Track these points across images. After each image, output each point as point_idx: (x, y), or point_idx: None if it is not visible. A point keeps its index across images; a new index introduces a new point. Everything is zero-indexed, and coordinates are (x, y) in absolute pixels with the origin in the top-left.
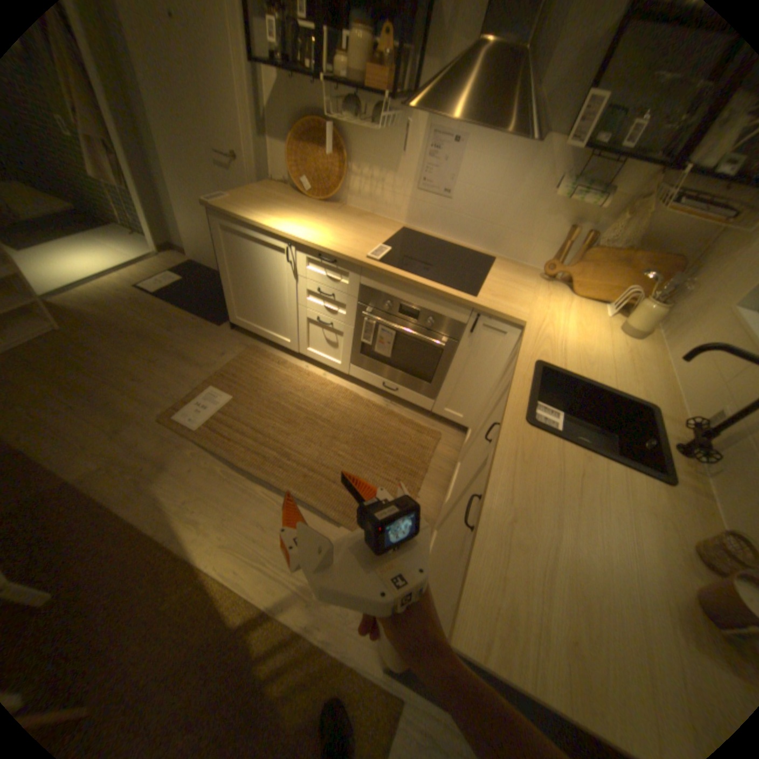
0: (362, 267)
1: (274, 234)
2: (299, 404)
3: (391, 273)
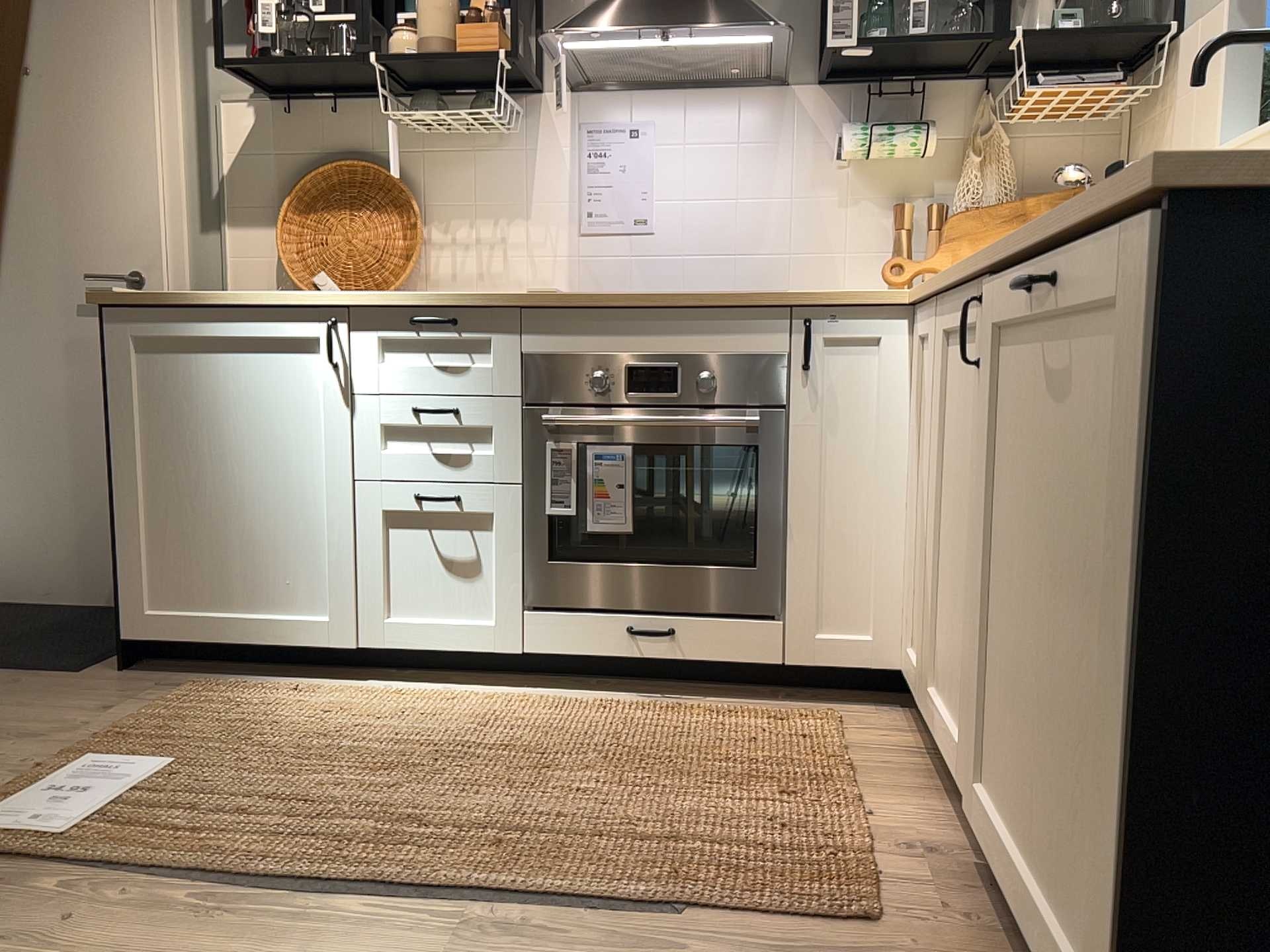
0: (524, 305)
1: (293, 307)
2: (403, 739)
3: (594, 293)
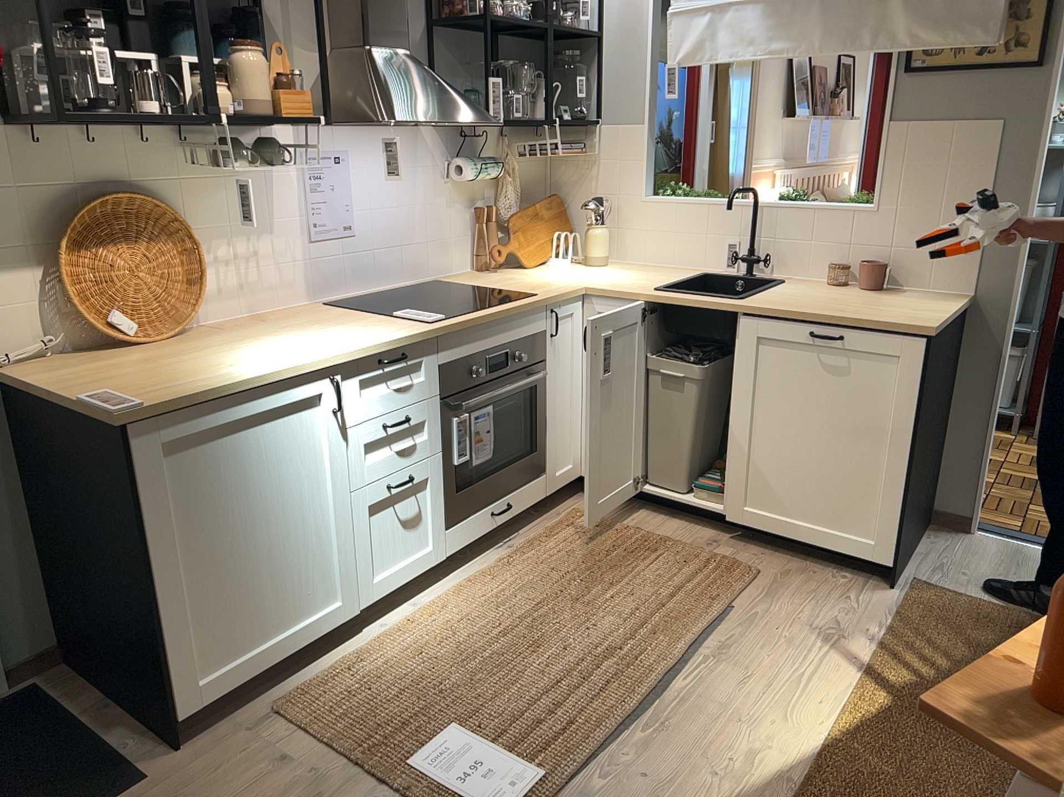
0: (442, 333)
1: (304, 375)
2: (492, 634)
3: (475, 317)
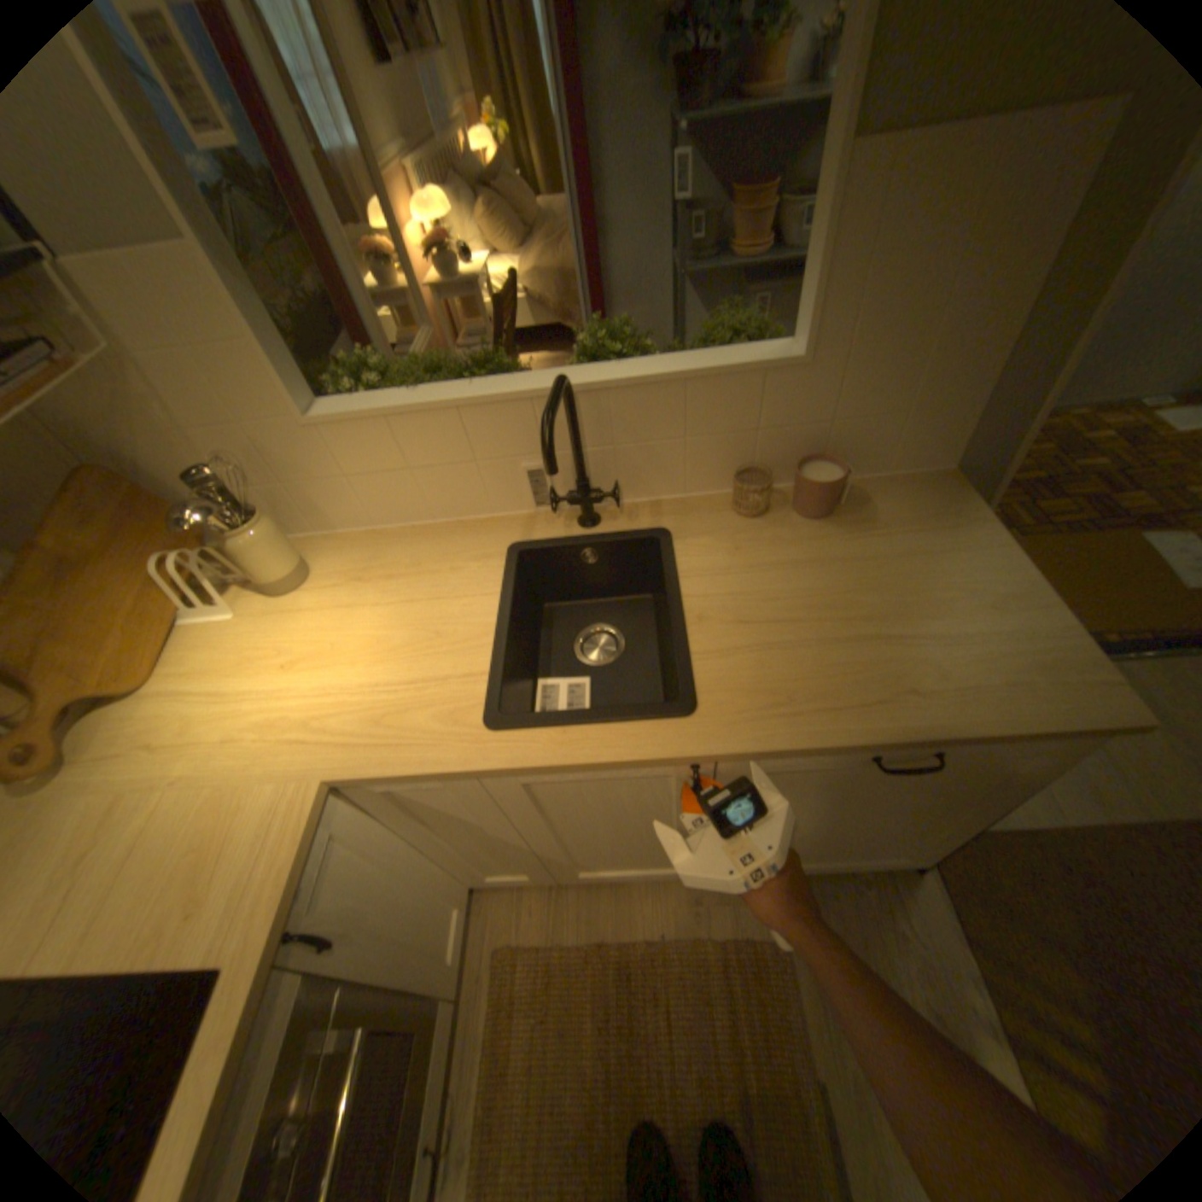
0: None
1: None
2: None
3: None
